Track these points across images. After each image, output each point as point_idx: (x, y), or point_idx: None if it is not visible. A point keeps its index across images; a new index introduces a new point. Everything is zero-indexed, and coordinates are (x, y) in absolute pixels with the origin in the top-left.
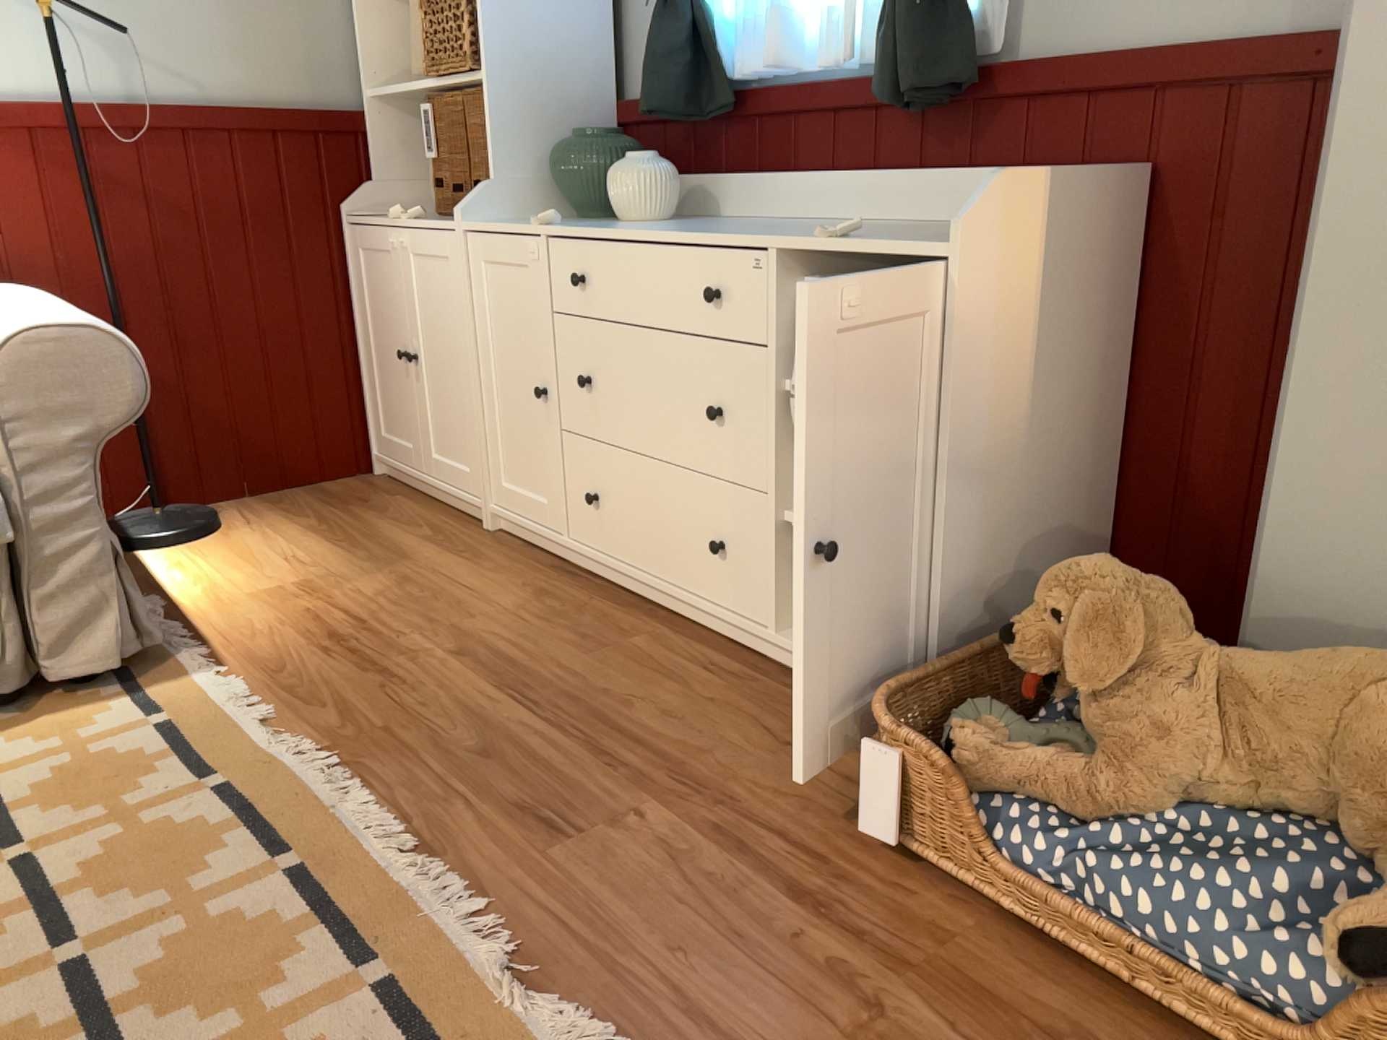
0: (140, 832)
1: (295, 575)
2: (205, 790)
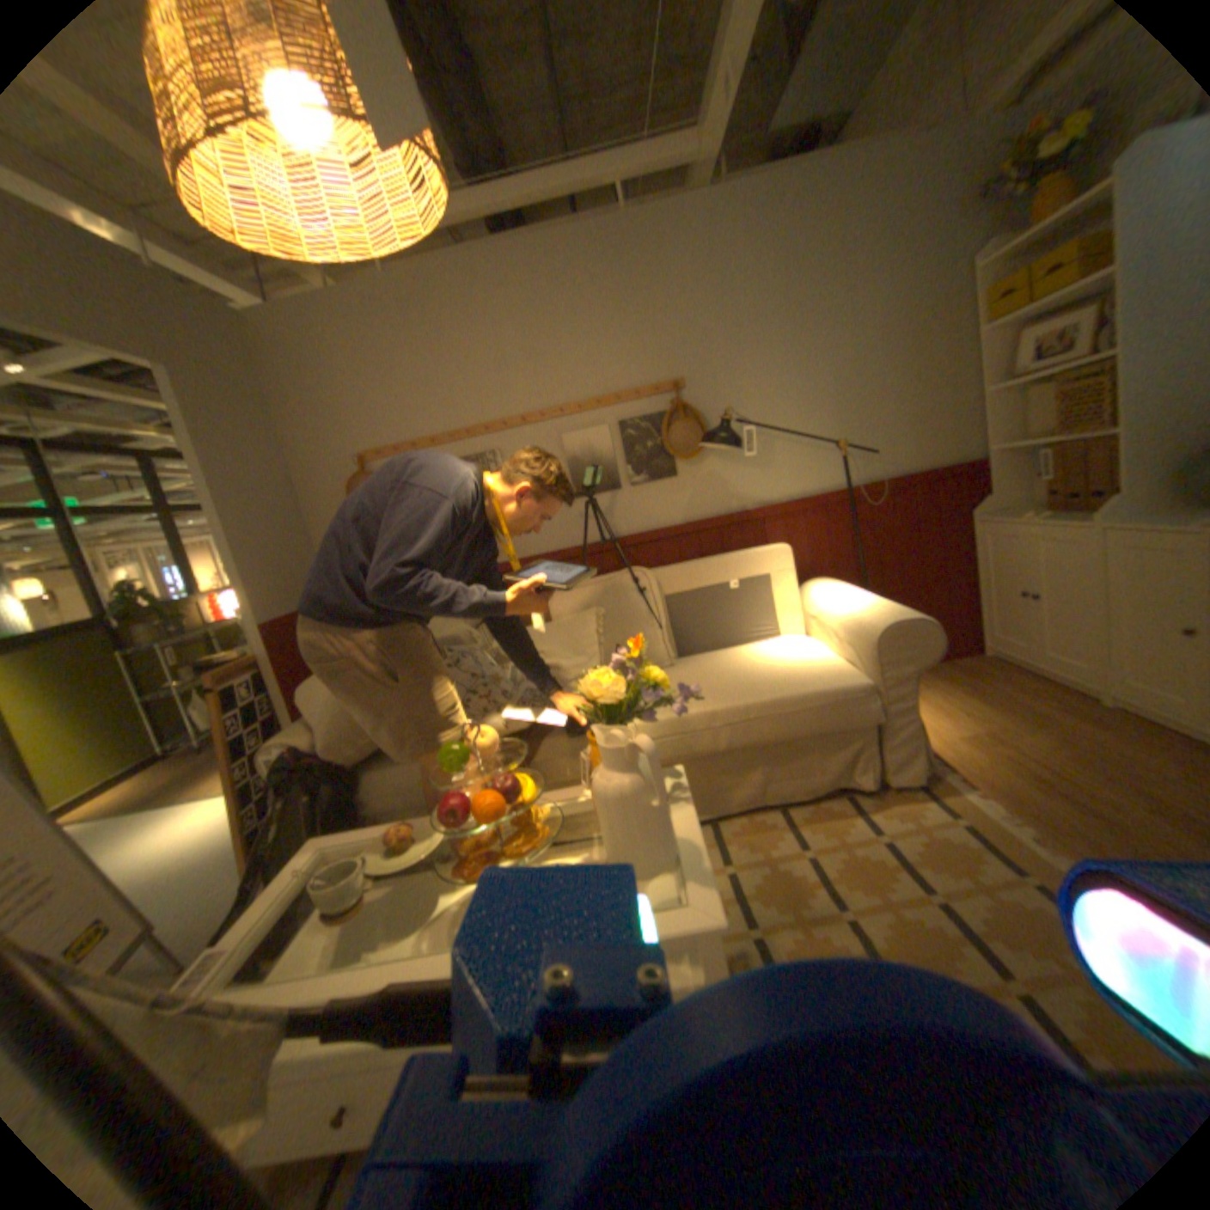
0: (1006, 909)
1: (979, 727)
2: (1029, 887)
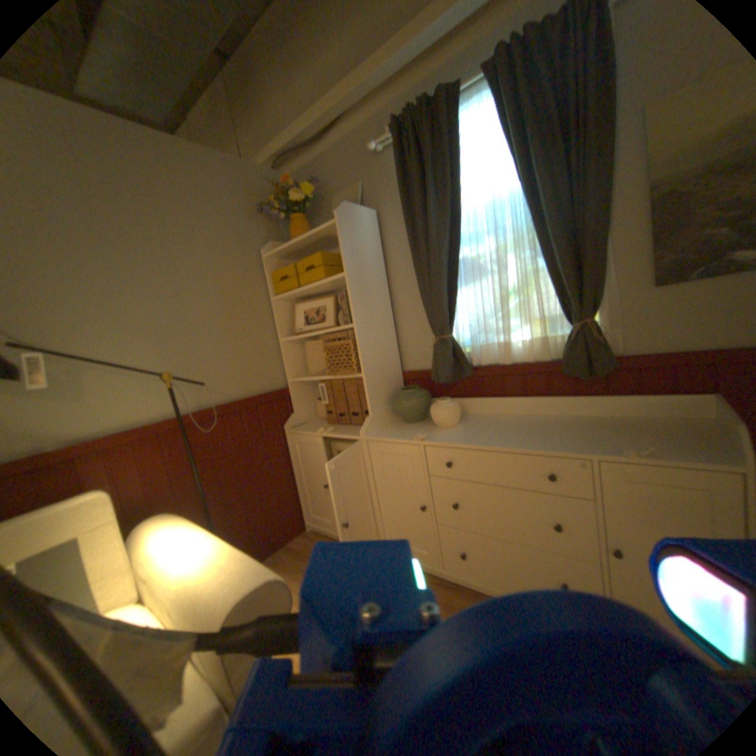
0: None
1: None
2: None
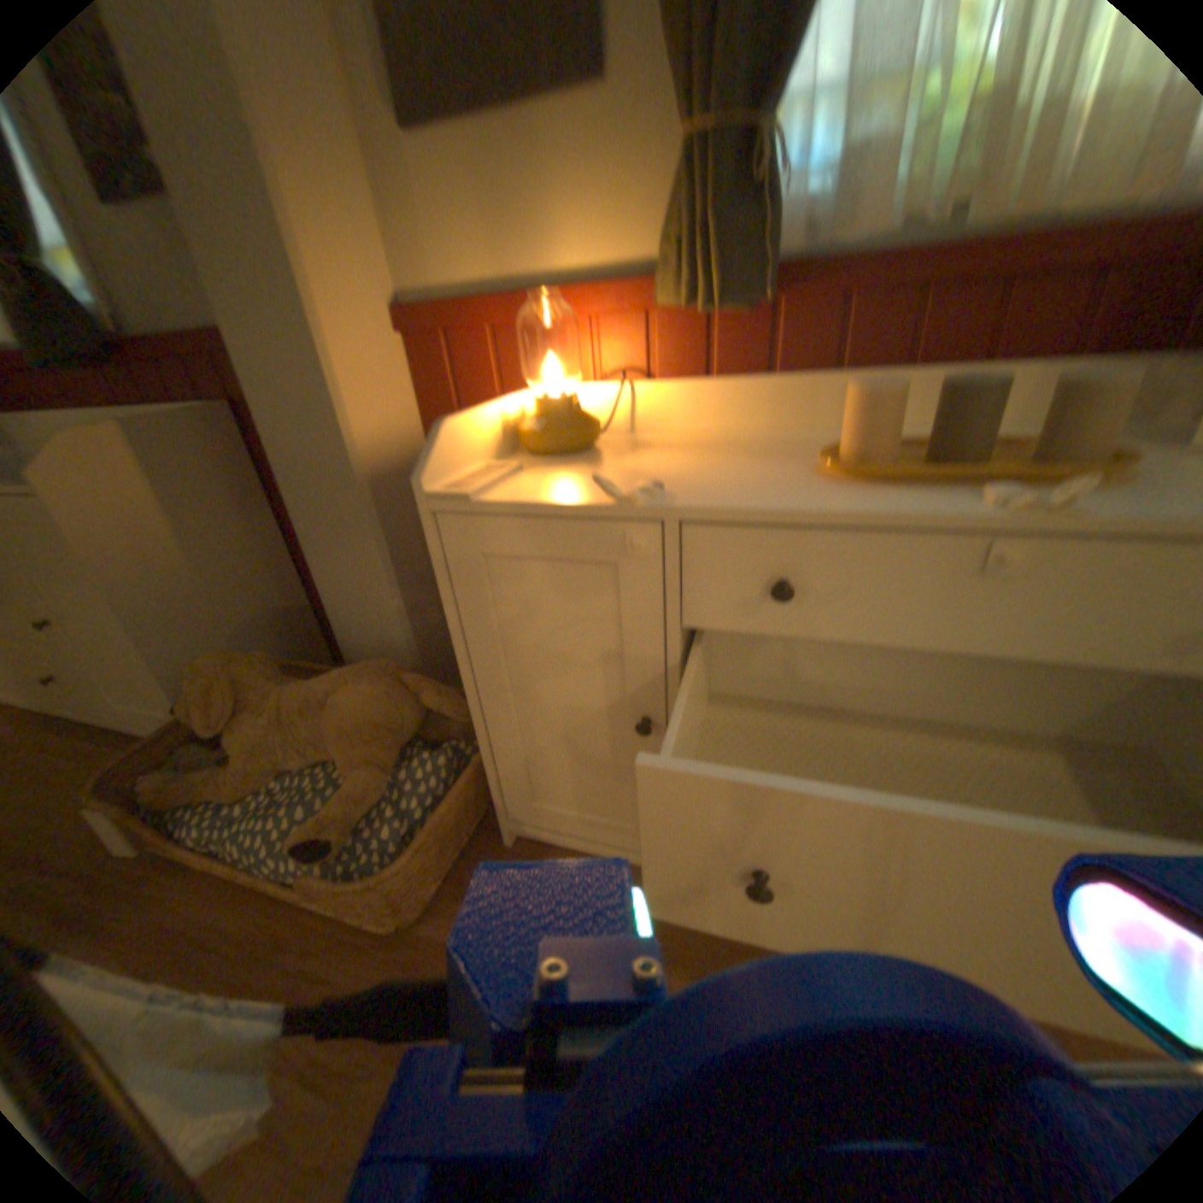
0: None
1: None
2: None
